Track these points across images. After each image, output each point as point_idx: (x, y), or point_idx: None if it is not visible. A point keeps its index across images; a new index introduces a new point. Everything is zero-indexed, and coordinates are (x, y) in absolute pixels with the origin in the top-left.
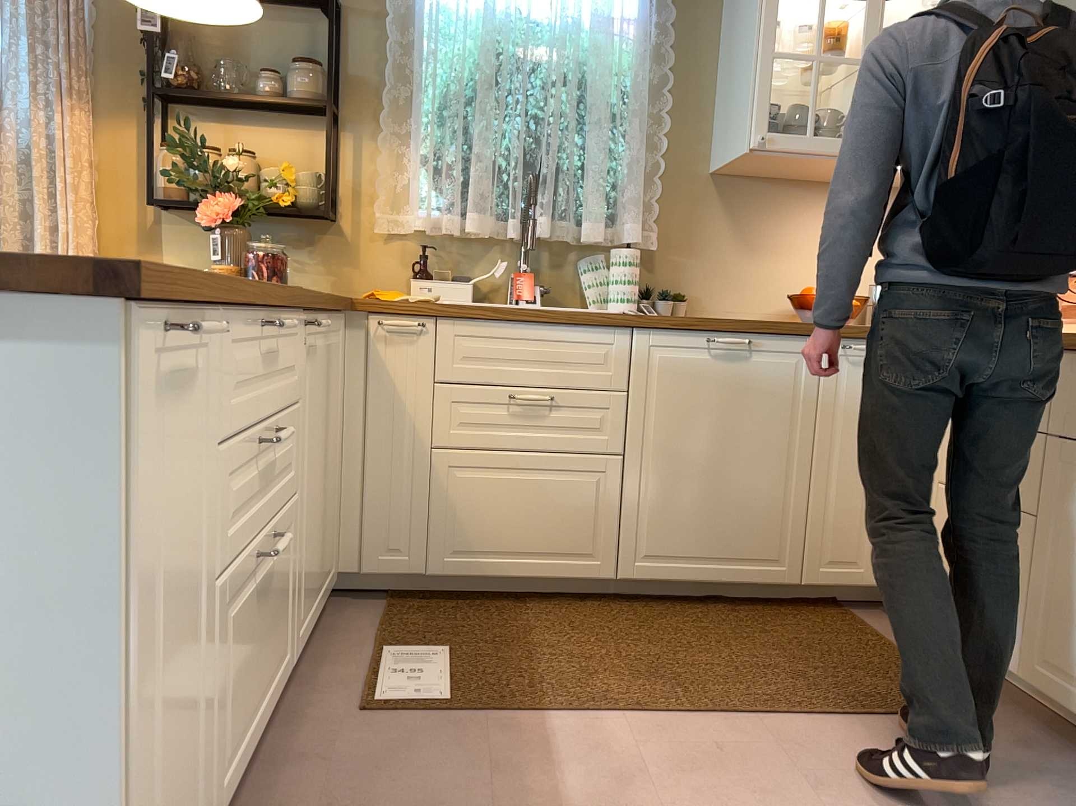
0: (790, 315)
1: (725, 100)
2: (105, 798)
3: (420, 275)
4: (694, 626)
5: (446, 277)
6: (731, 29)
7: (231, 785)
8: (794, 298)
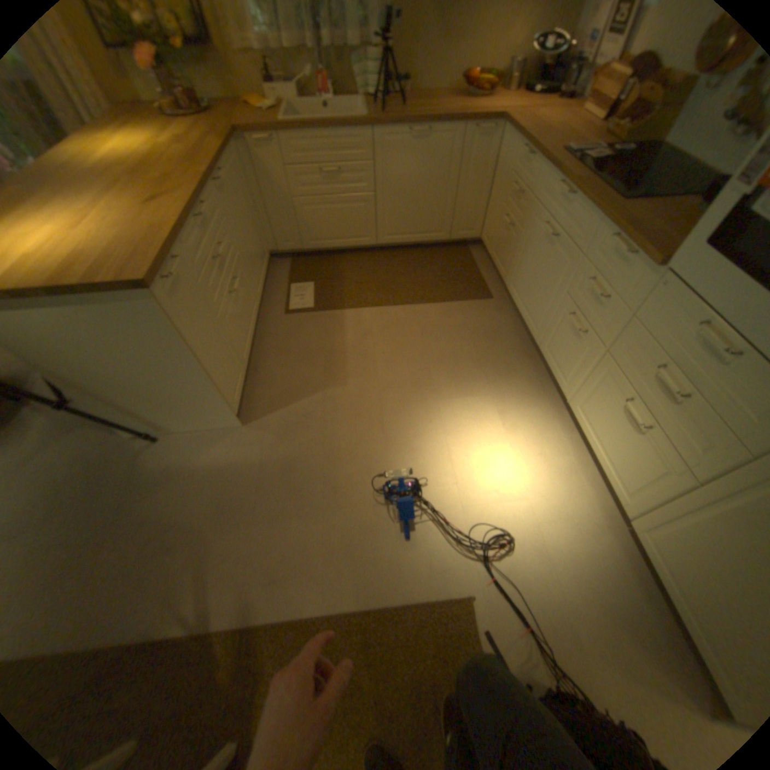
0: (465, 82)
1: None
2: (214, 383)
3: (267, 79)
4: (405, 262)
5: (281, 78)
6: None
7: (250, 350)
8: (468, 70)
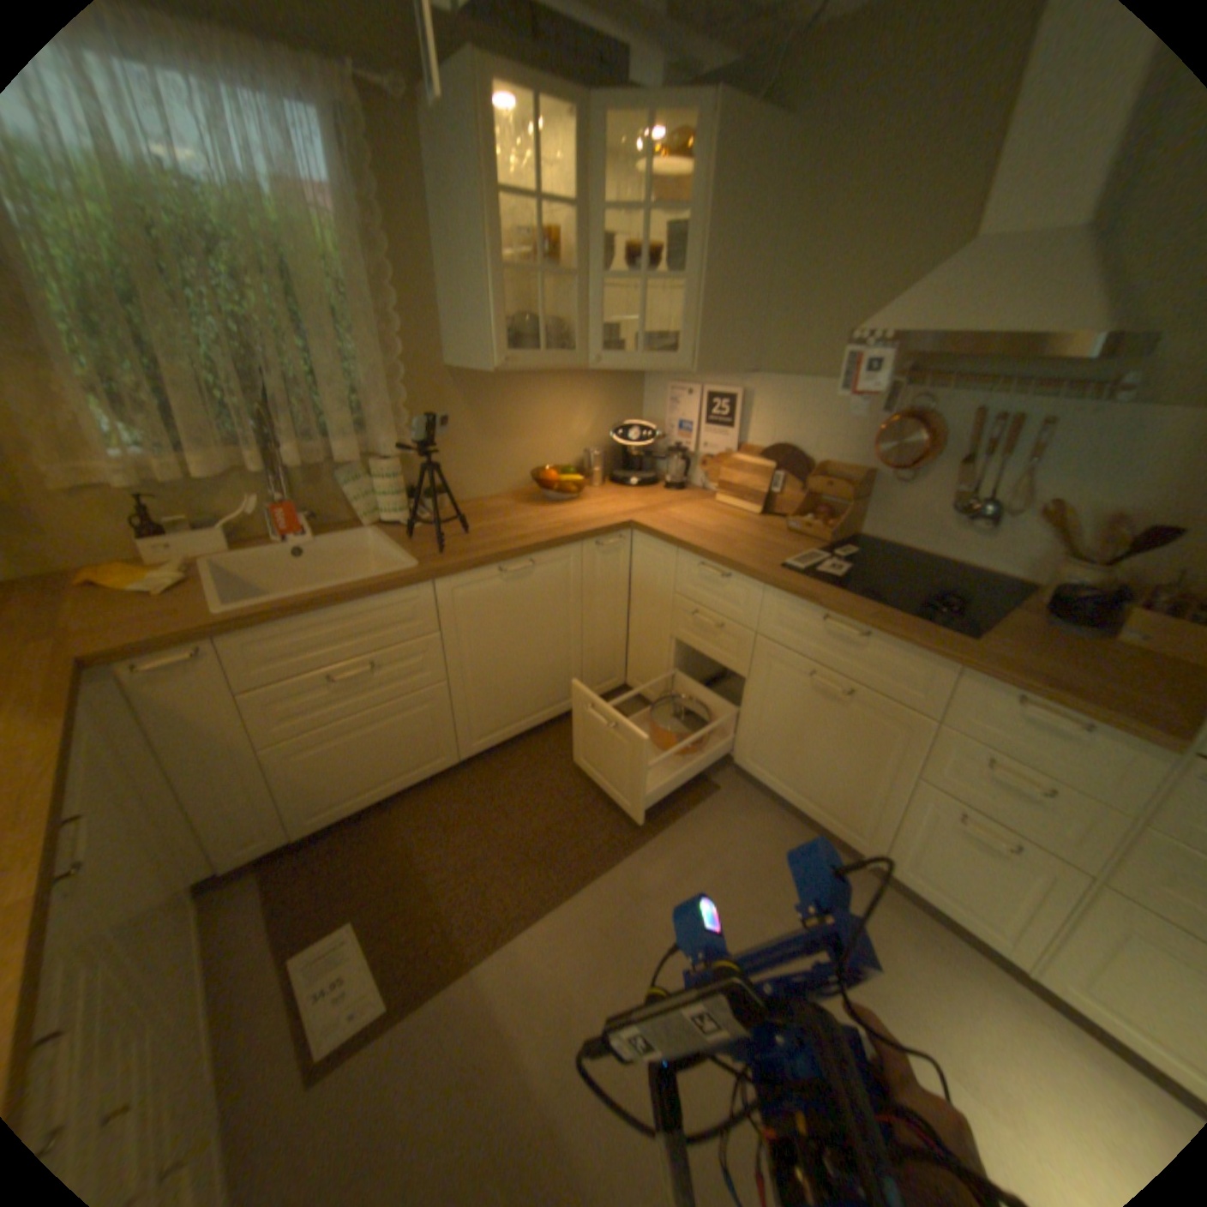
0: (527, 484)
1: (445, 297)
2: None
3: (142, 530)
4: (525, 775)
5: (180, 524)
6: (437, 212)
7: None
8: (527, 470)
